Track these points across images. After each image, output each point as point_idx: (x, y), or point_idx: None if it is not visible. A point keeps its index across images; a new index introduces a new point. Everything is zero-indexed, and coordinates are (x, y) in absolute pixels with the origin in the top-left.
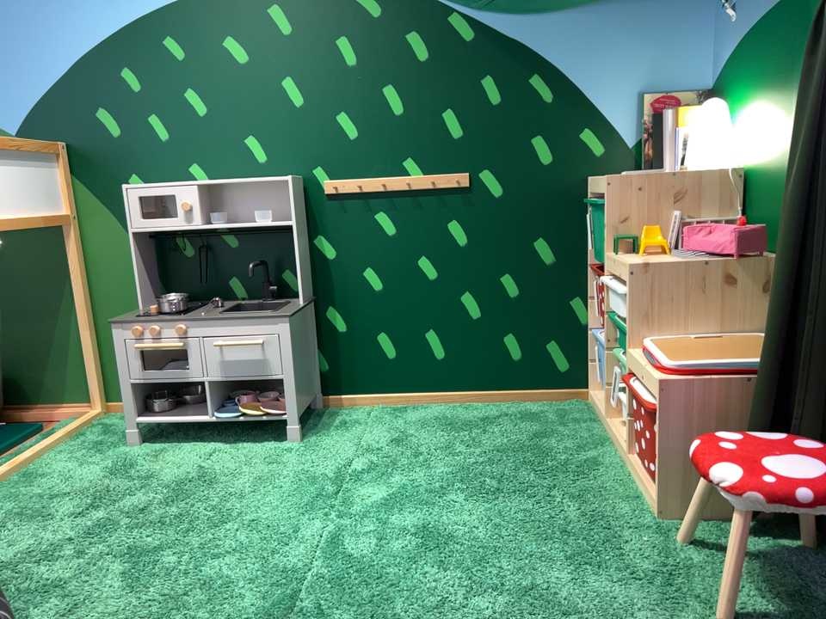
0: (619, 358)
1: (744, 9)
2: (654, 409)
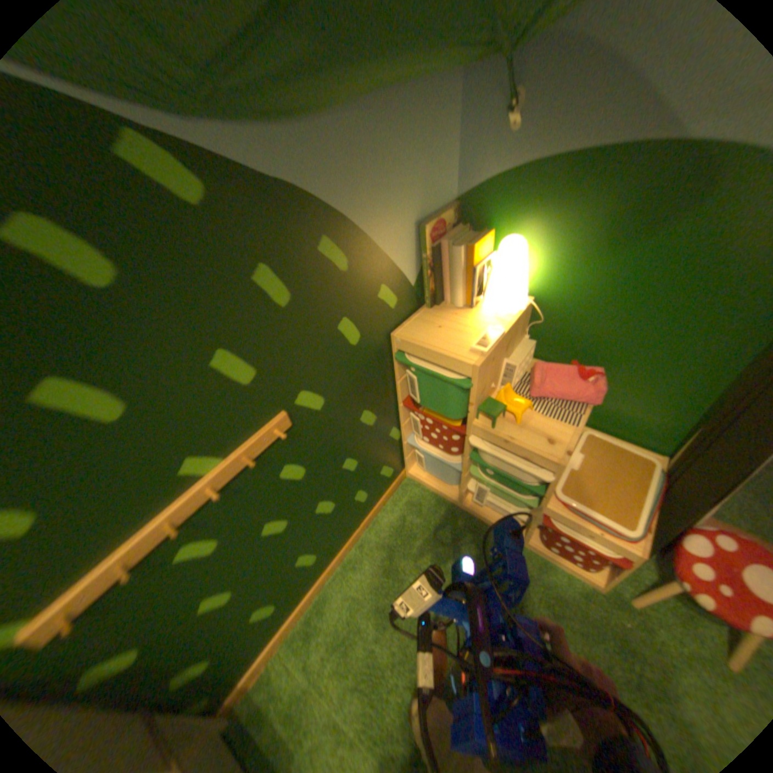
0: (489, 482)
1: (550, 122)
2: (625, 565)
